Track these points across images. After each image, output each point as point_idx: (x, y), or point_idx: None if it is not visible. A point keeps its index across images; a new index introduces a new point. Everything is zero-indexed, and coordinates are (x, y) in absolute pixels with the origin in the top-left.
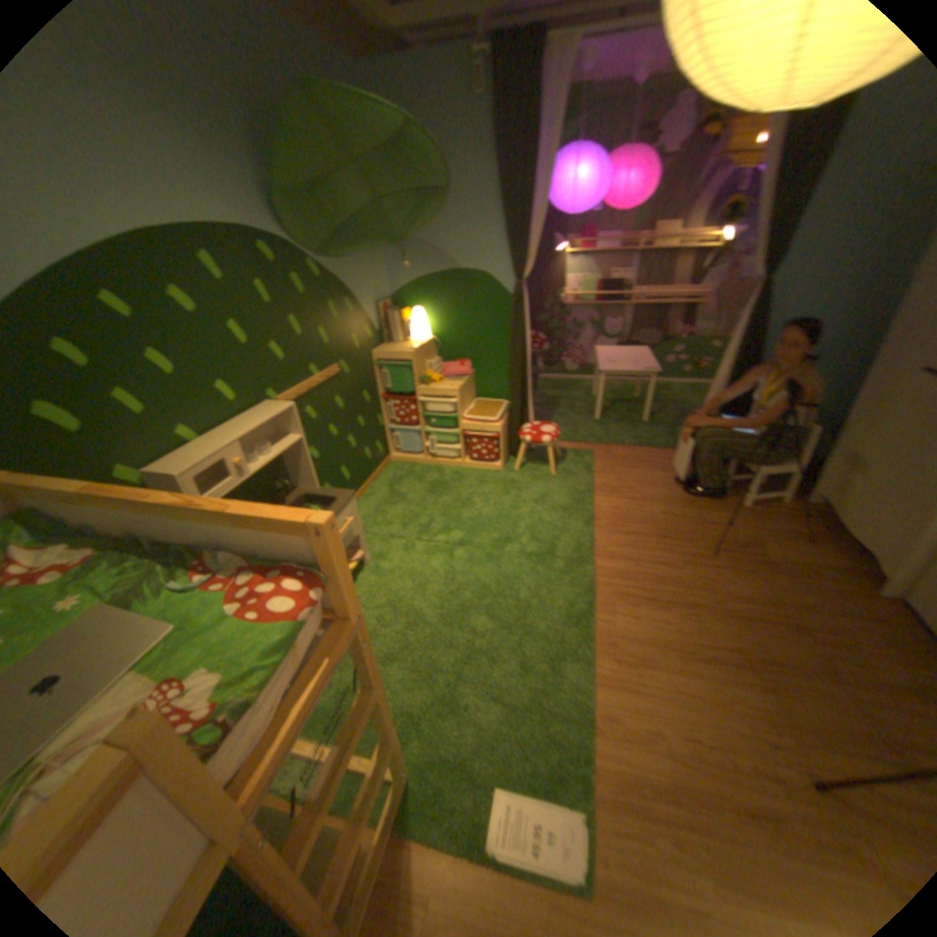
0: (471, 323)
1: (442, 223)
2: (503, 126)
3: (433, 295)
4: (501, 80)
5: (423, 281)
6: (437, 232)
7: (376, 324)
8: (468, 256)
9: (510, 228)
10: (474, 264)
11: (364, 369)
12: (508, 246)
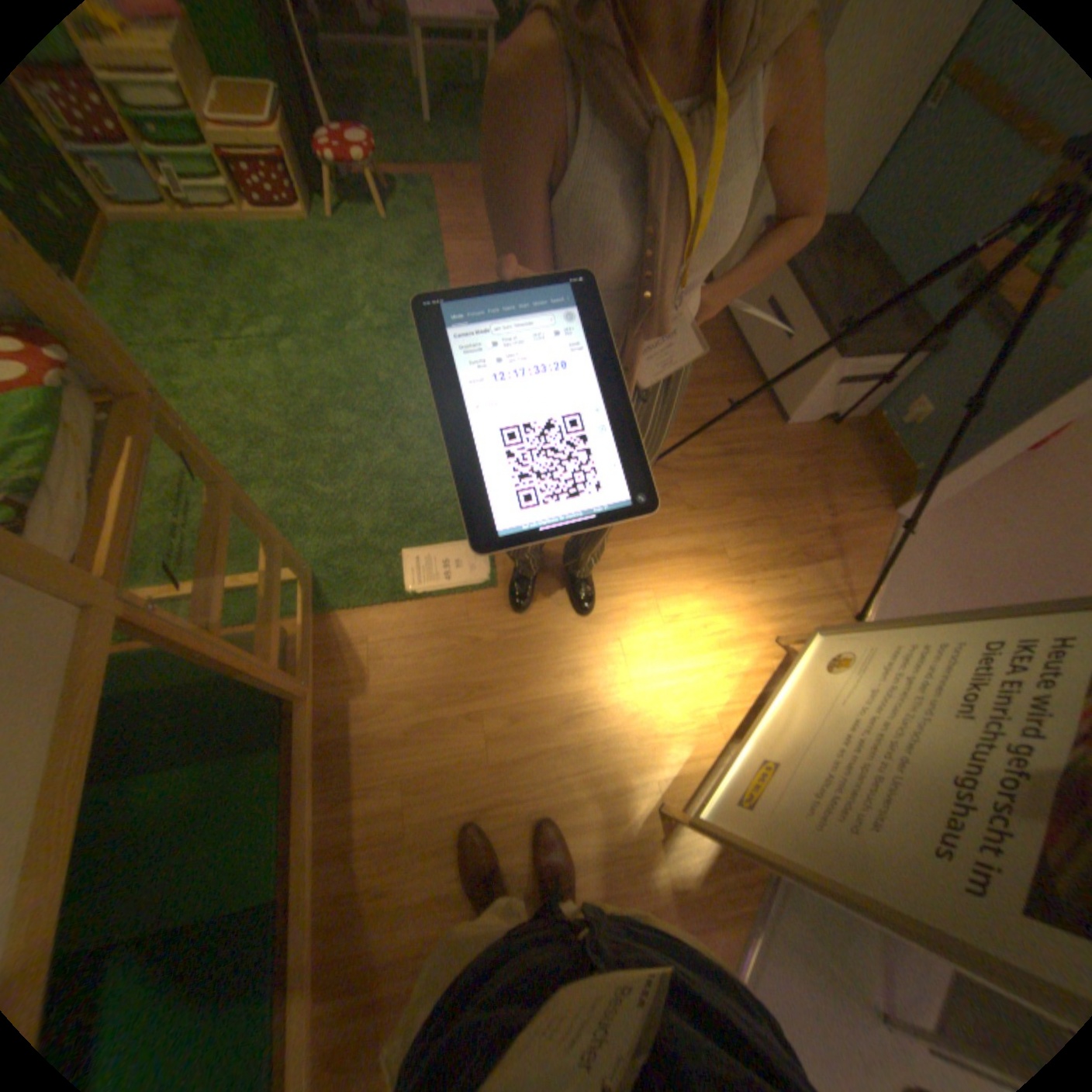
0: None
1: None
2: None
3: None
4: None
5: None
6: None
7: None
8: None
9: None
10: None
11: None
12: None
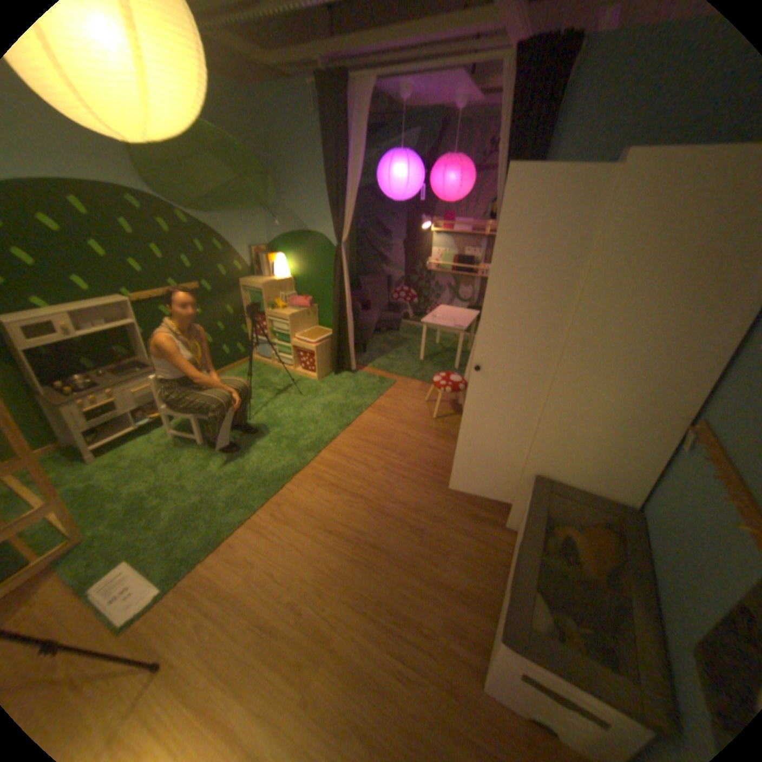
0: (317, 272)
1: (298, 199)
2: (326, 136)
3: (294, 249)
4: (325, 105)
5: (287, 237)
6: (296, 205)
7: (251, 263)
8: (314, 223)
9: (332, 206)
10: (317, 229)
11: (232, 292)
12: (331, 219)
